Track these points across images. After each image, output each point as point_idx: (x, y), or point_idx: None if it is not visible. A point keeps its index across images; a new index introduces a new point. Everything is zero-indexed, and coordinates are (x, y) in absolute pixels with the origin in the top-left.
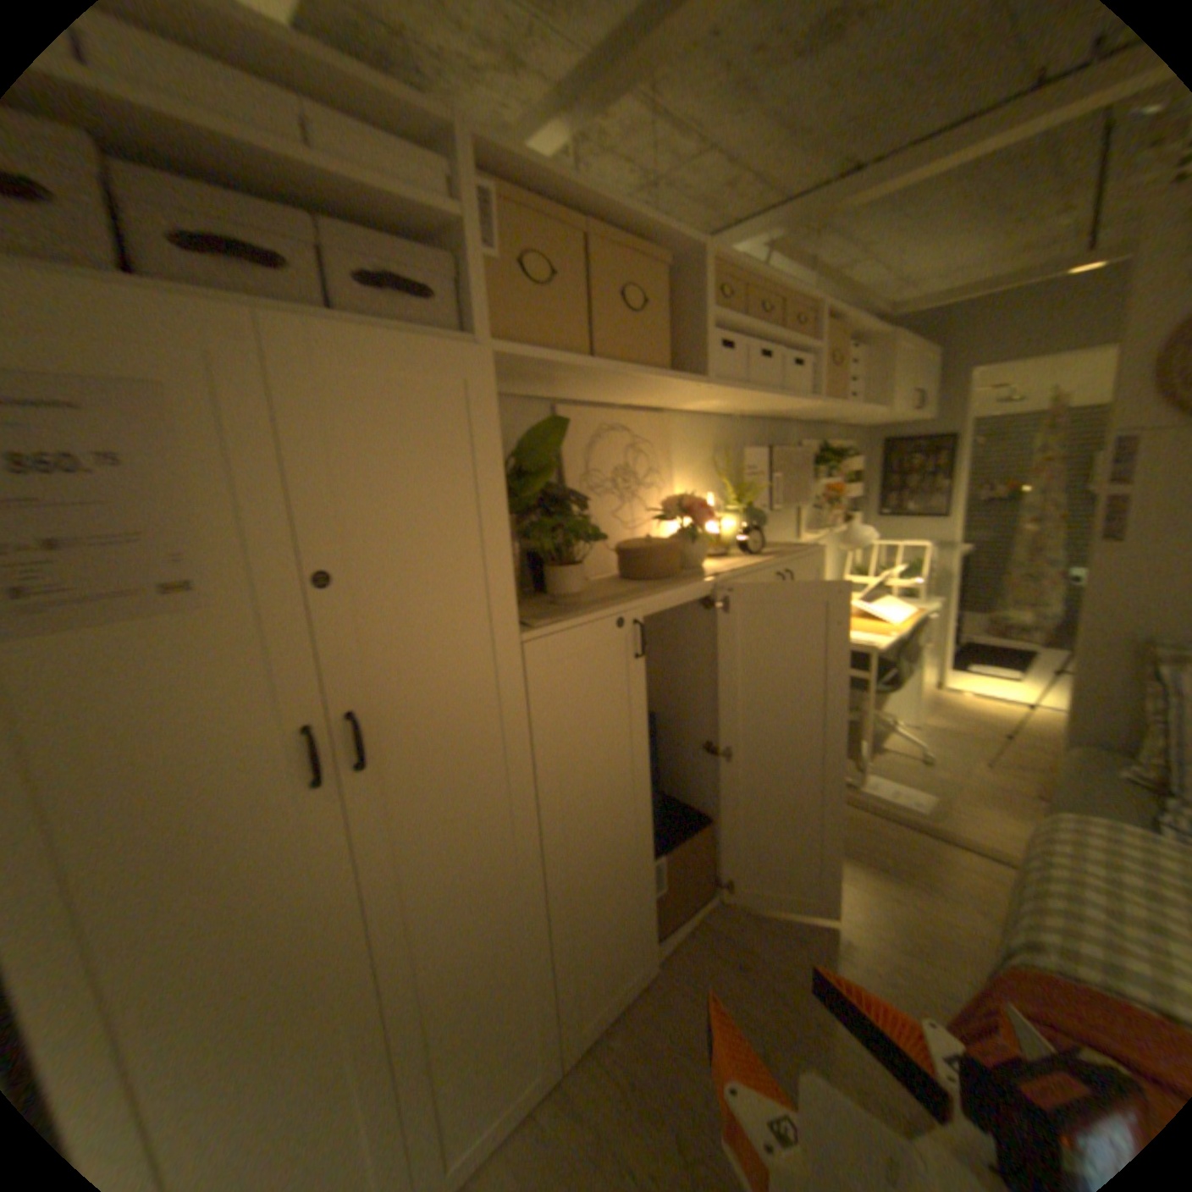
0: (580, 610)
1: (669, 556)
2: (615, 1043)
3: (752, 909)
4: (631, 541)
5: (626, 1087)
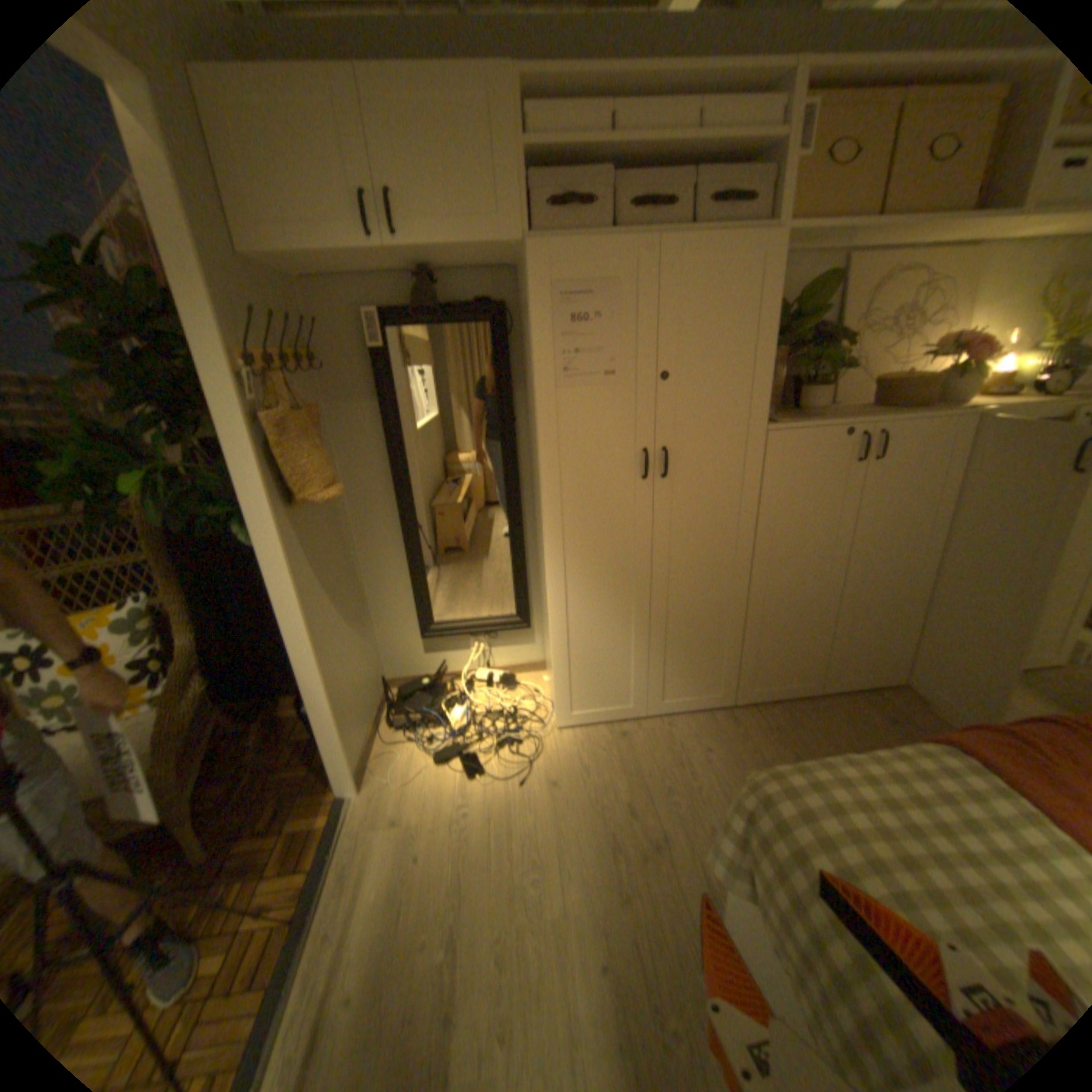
0: (818, 420)
1: (925, 389)
2: (775, 712)
3: (927, 701)
4: (896, 375)
5: (774, 730)
